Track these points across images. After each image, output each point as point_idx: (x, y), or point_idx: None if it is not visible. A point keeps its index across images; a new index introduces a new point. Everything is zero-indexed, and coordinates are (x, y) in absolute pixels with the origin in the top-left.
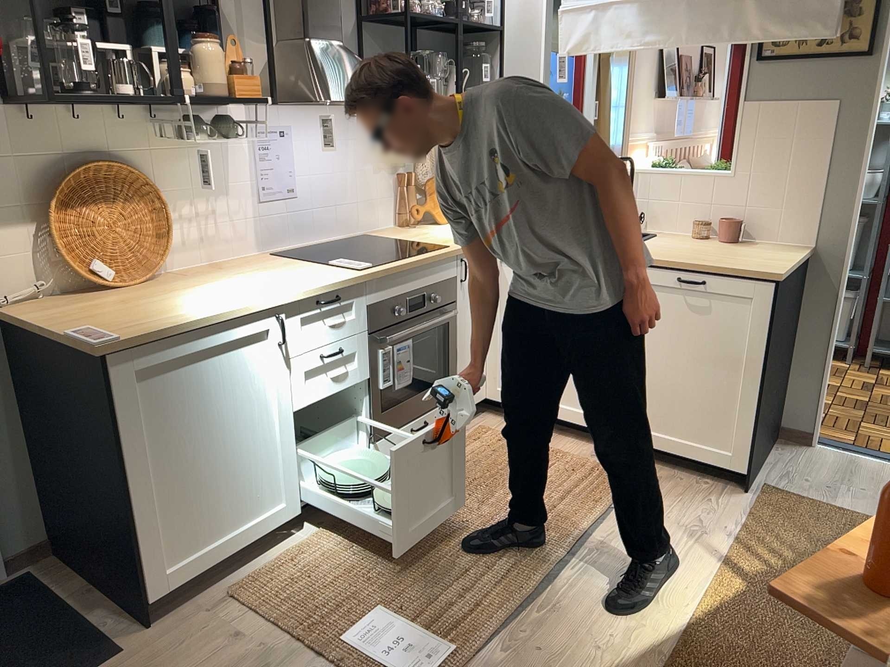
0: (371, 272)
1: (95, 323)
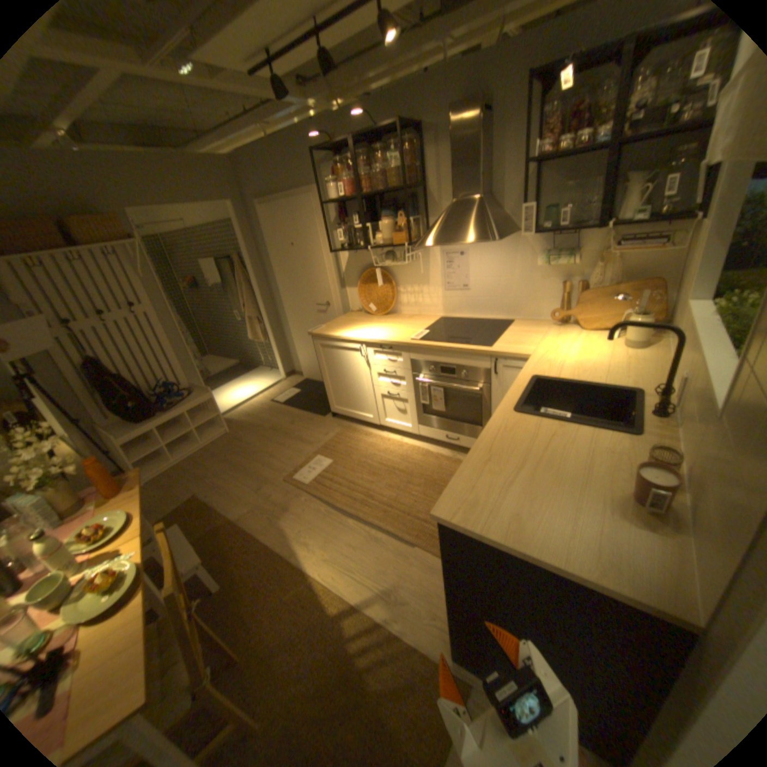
0: (408, 343)
1: (331, 326)
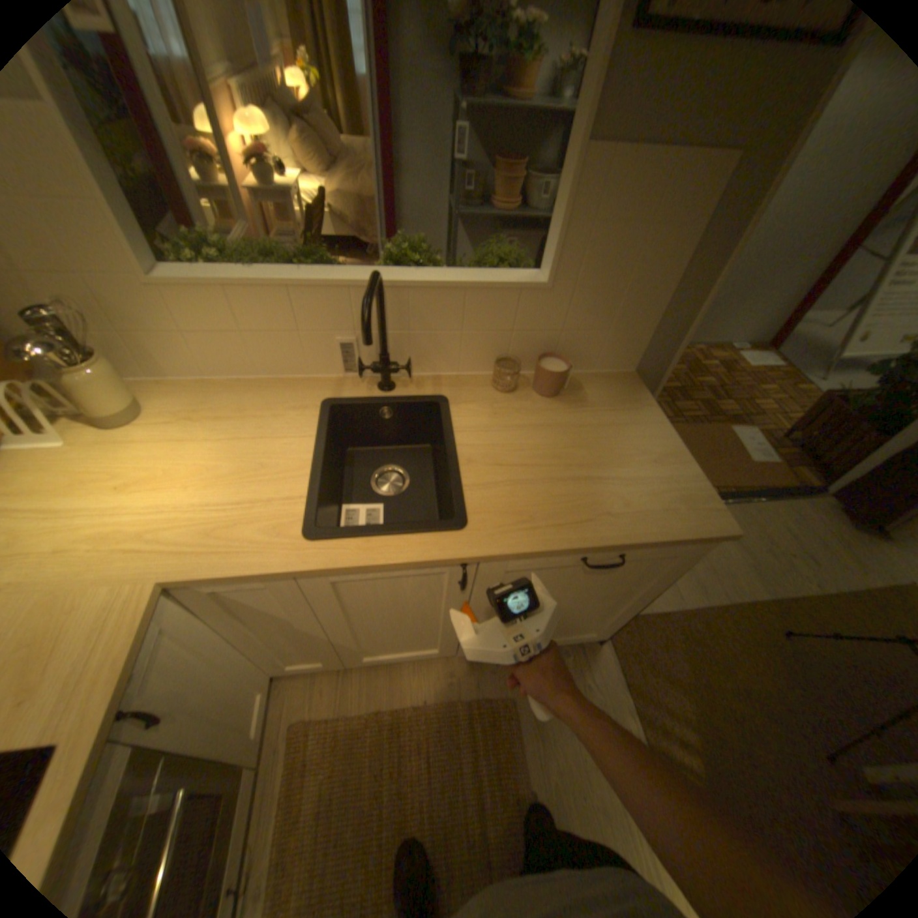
0: None
1: None
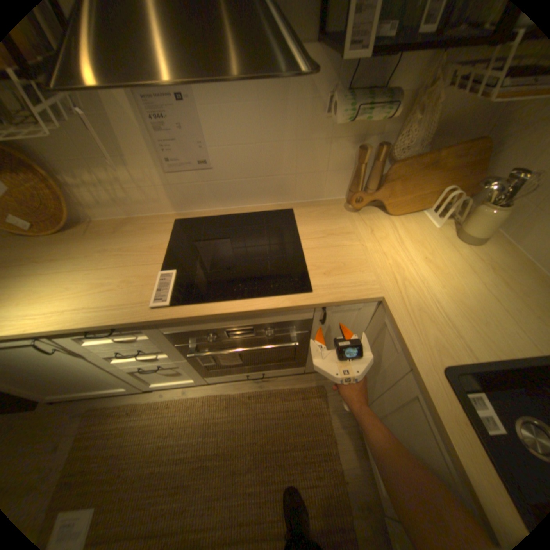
0: (151, 321)
1: None
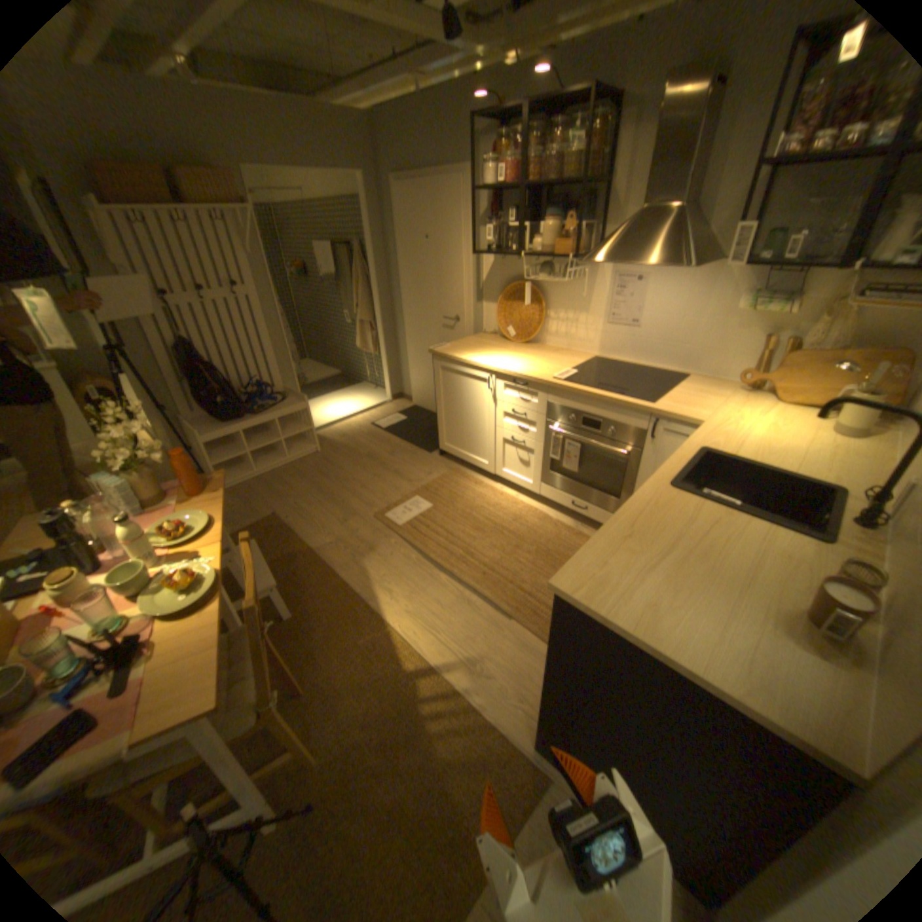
0: (548, 382)
1: (457, 346)
